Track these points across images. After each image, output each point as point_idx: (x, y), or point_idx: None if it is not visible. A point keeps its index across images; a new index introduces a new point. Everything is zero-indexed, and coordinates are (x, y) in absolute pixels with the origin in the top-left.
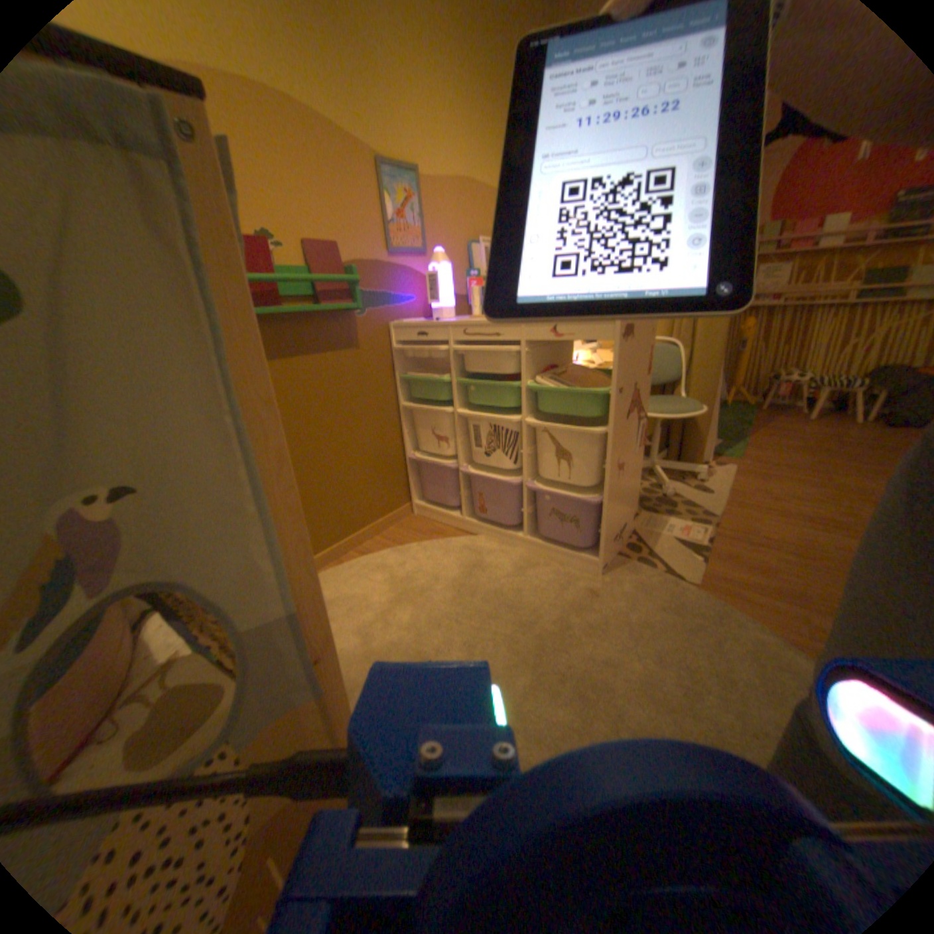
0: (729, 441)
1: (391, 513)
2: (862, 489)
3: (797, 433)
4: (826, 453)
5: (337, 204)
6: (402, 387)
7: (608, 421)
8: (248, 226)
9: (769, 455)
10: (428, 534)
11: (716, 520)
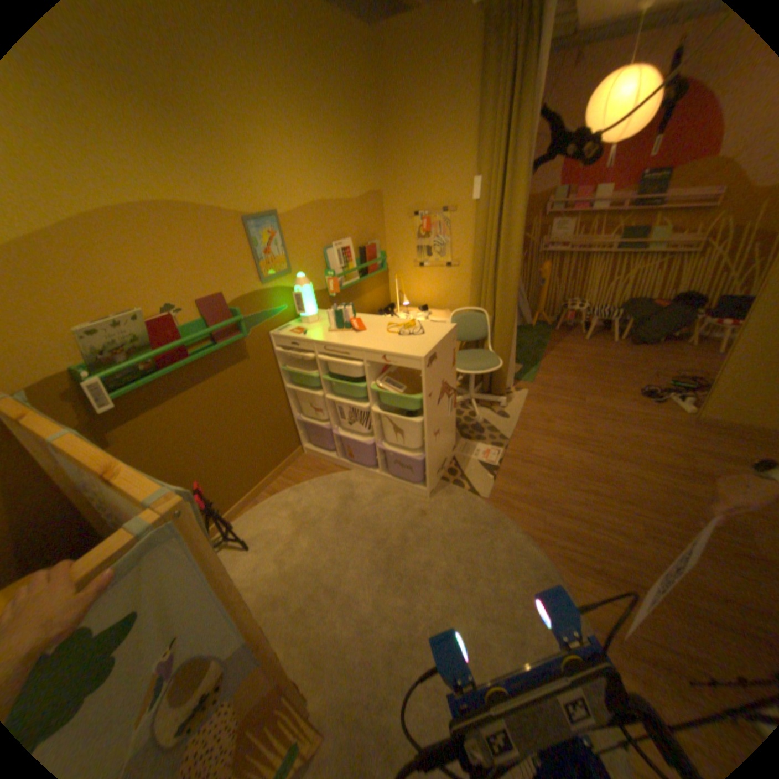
0: (527, 366)
1: (288, 458)
2: (602, 406)
3: (573, 353)
4: (588, 373)
5: (217, 265)
6: (285, 374)
7: (424, 410)
8: (154, 308)
9: (551, 378)
10: (316, 472)
11: (507, 443)
